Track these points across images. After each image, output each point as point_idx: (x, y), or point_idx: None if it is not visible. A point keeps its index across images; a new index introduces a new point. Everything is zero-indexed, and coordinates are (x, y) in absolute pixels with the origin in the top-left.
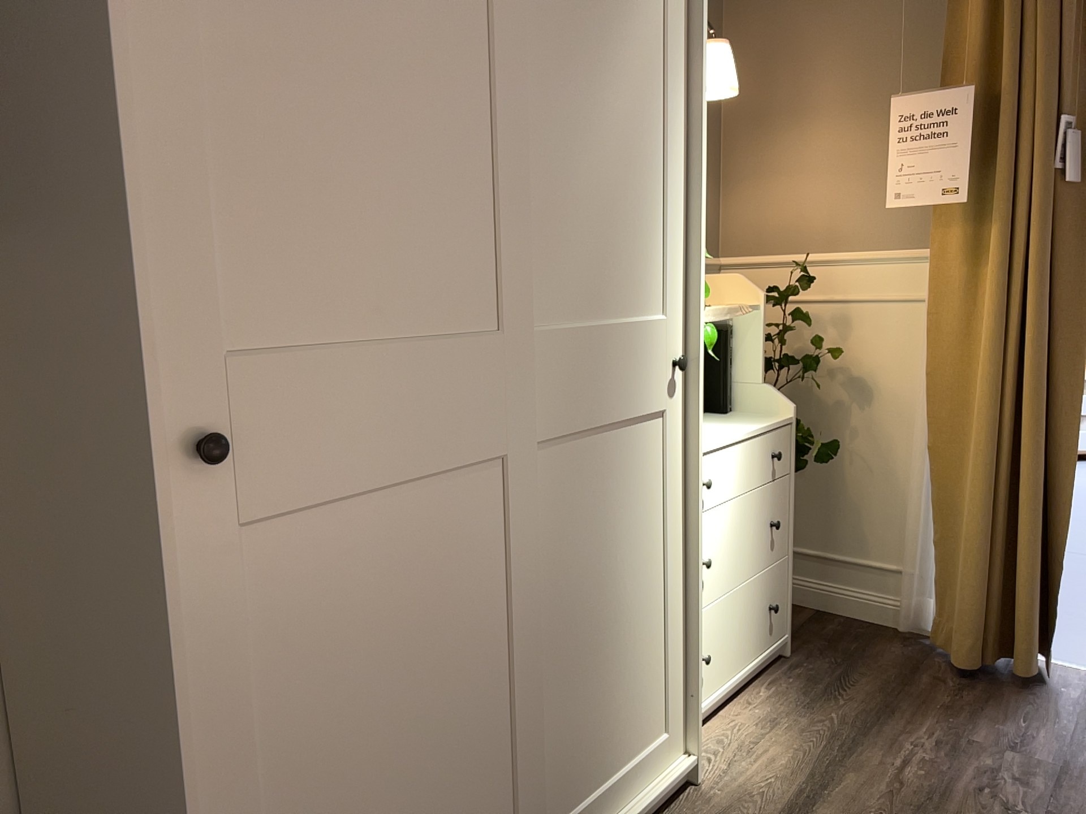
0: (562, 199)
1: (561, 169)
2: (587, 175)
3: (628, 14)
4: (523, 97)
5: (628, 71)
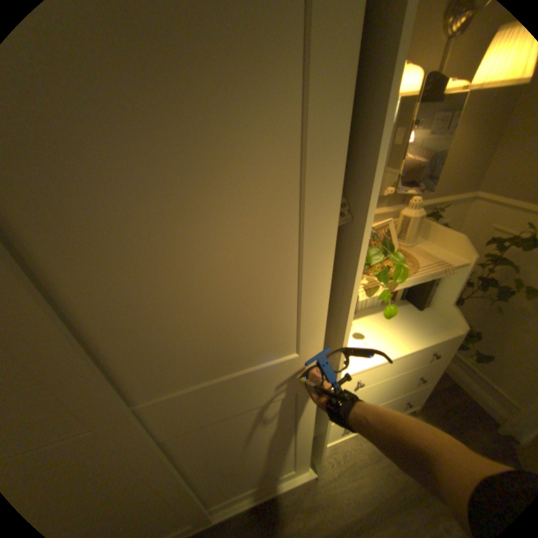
0: (153, 333)
1: (145, 315)
2: (187, 306)
3: (234, 119)
4: (46, 287)
5: (242, 193)
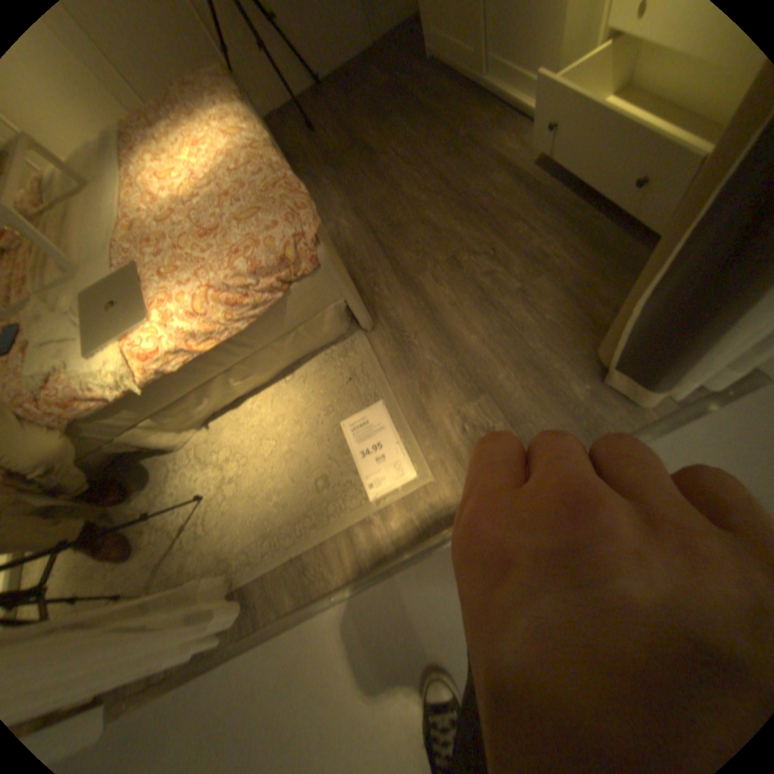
0: None
1: None
2: None
3: None
4: None
5: None
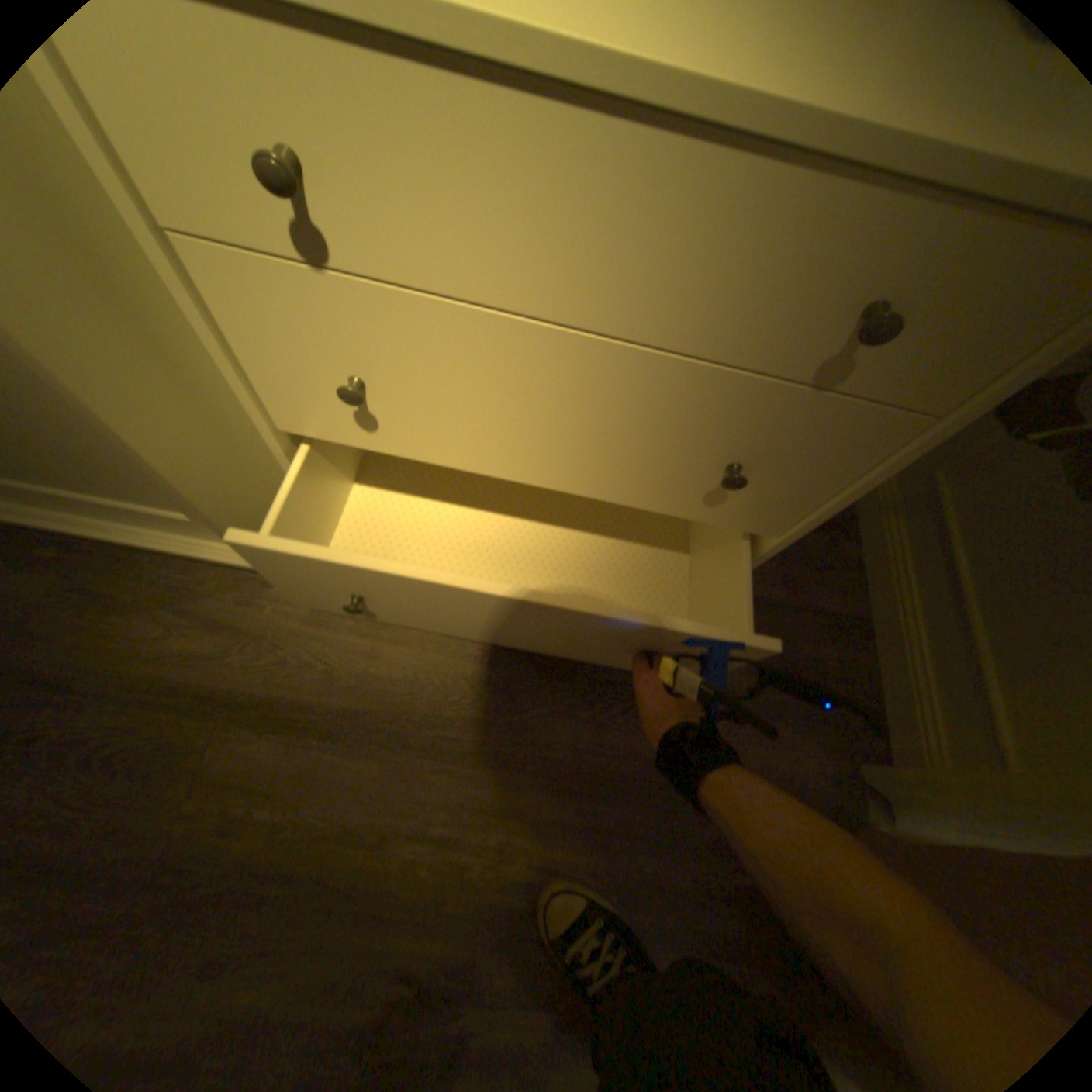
0: None
1: None
2: None
3: None
4: None
5: None
